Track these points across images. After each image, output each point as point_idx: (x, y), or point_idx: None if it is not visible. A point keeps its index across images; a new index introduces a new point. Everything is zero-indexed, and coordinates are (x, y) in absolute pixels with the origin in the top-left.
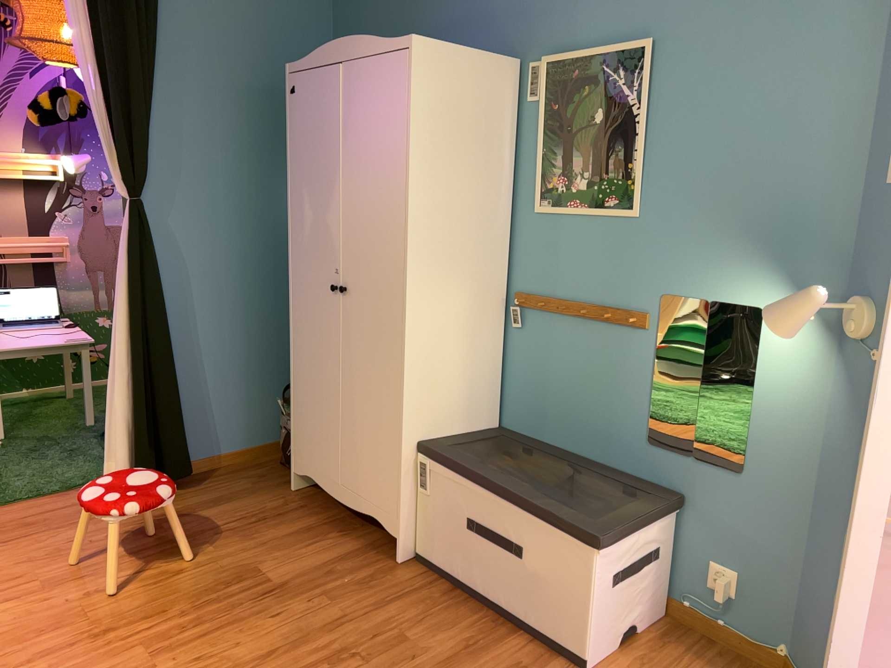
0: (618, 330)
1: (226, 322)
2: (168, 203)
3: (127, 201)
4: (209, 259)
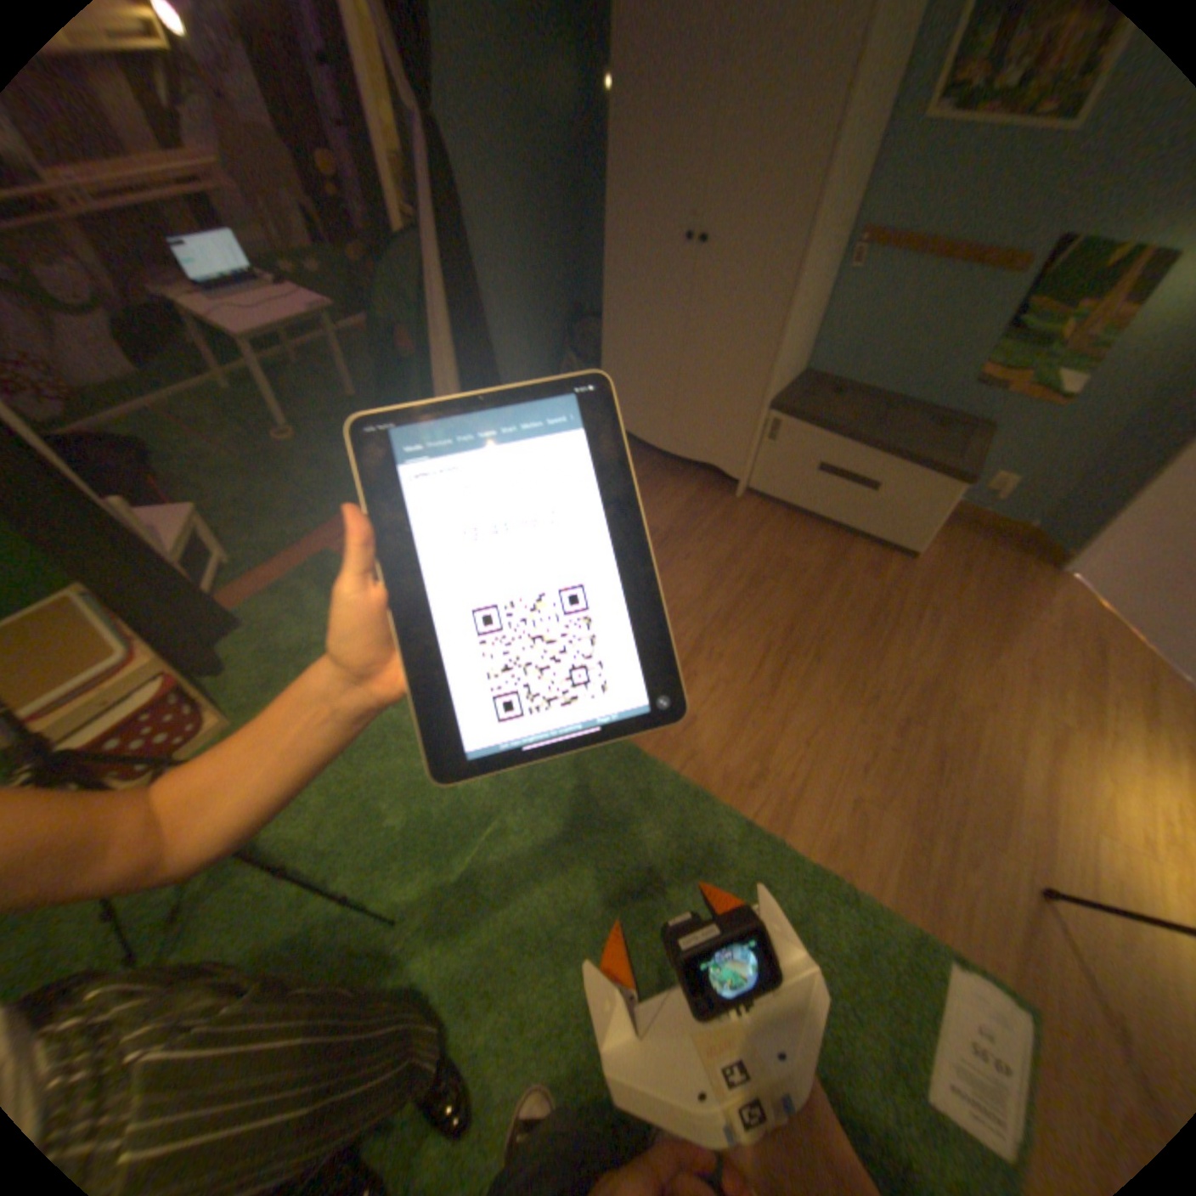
0: (986, 273)
1: (508, 274)
2: (442, 112)
3: (414, 118)
4: (487, 194)
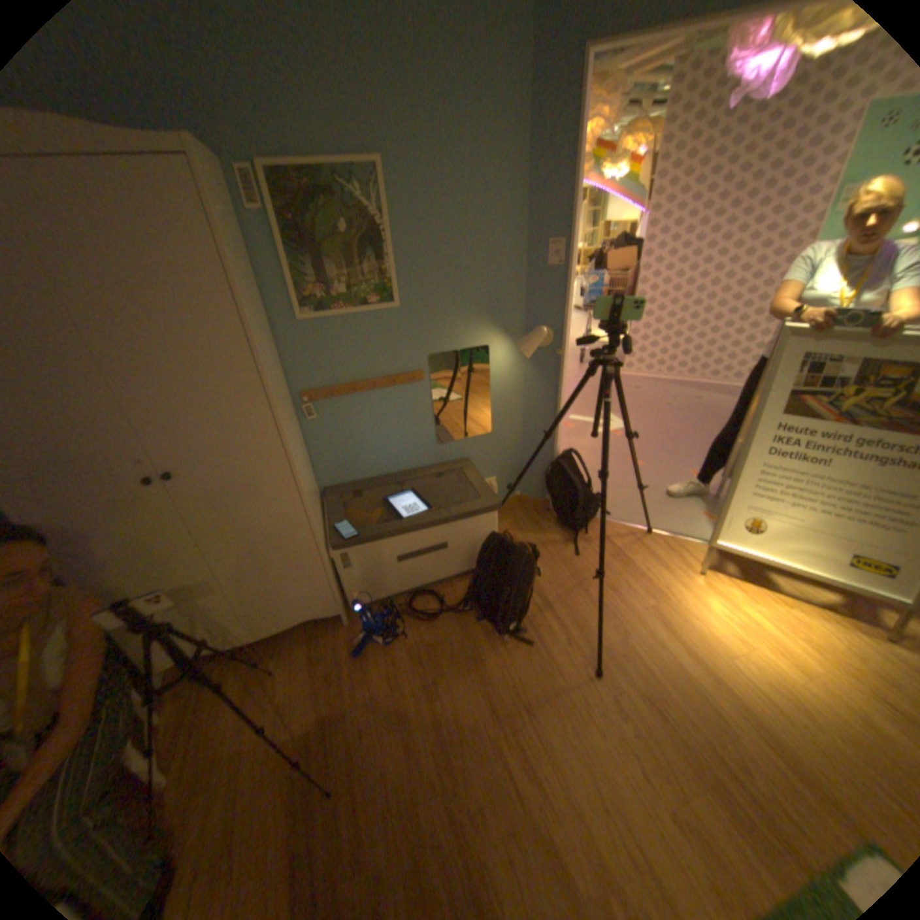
0: (402, 389)
1: None
2: None
3: None
4: None
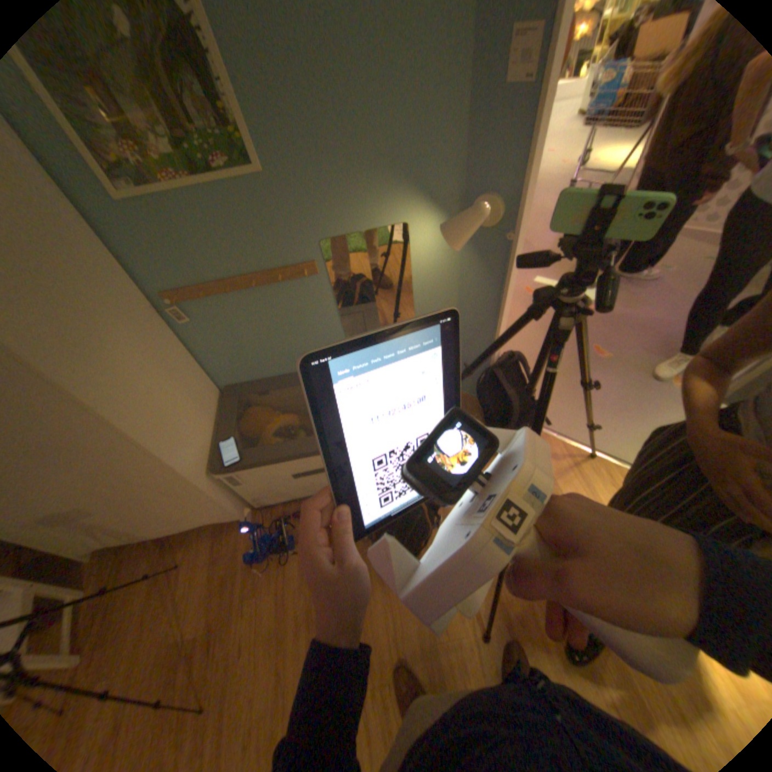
0: (292, 285)
1: None
2: None
3: None
4: None
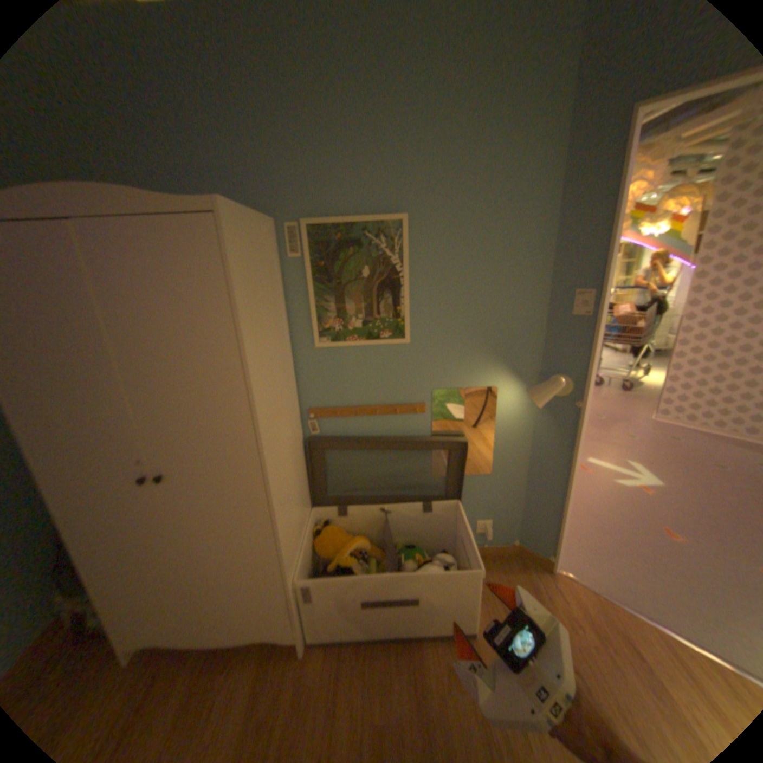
0: (402, 417)
1: None
2: None
3: None
4: None
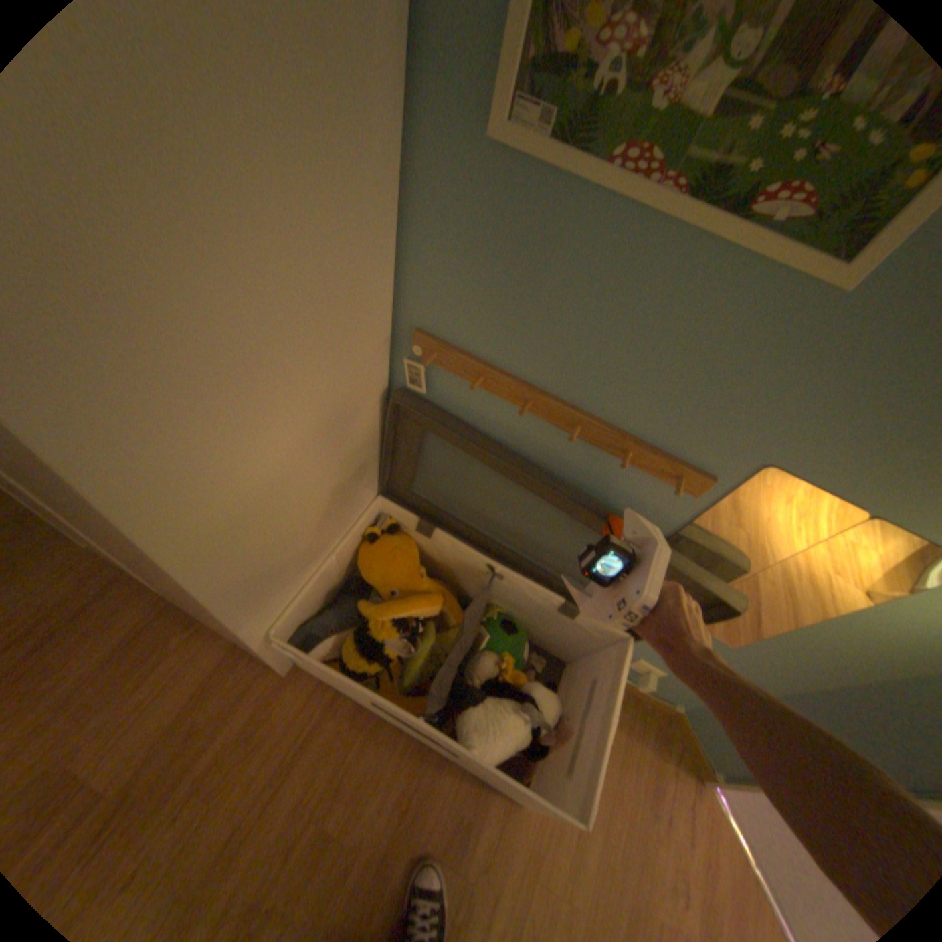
0: (634, 472)
1: None
2: None
3: None
4: None
